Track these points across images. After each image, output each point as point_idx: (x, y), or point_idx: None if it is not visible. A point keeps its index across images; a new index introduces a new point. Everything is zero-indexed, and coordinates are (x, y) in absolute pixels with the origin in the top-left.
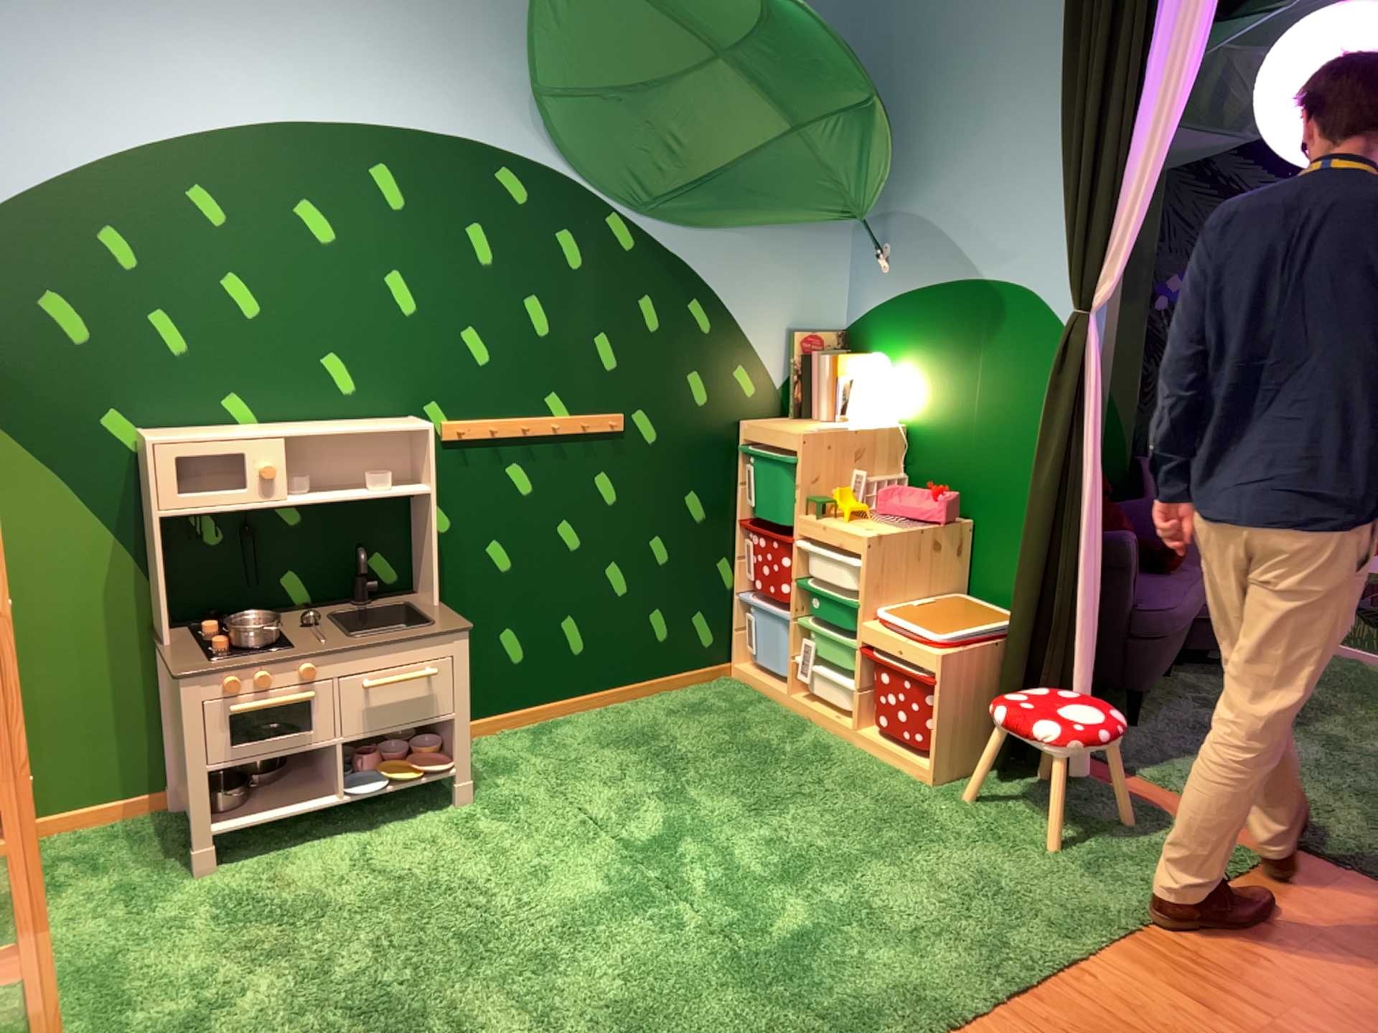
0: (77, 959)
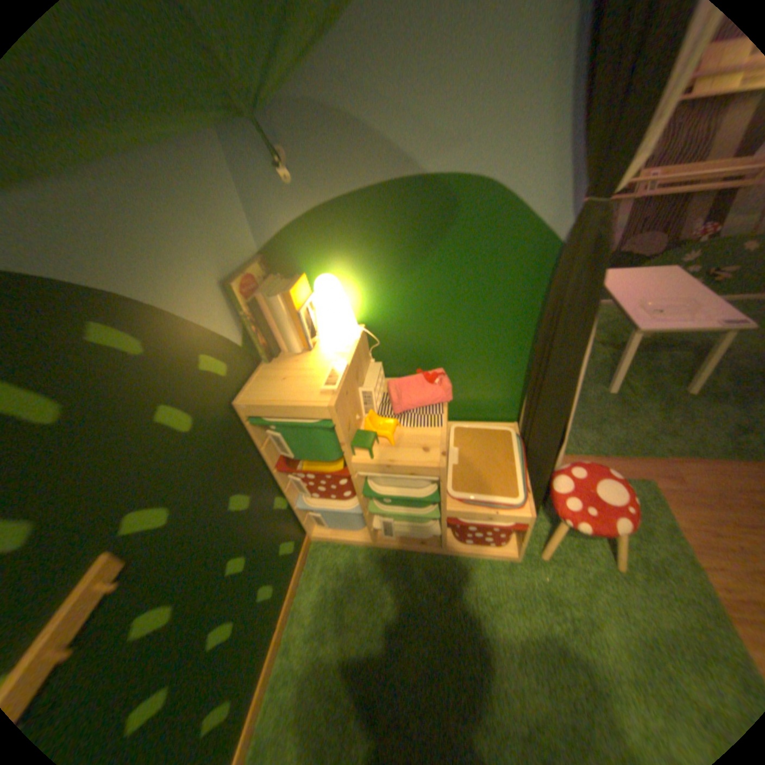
0: None
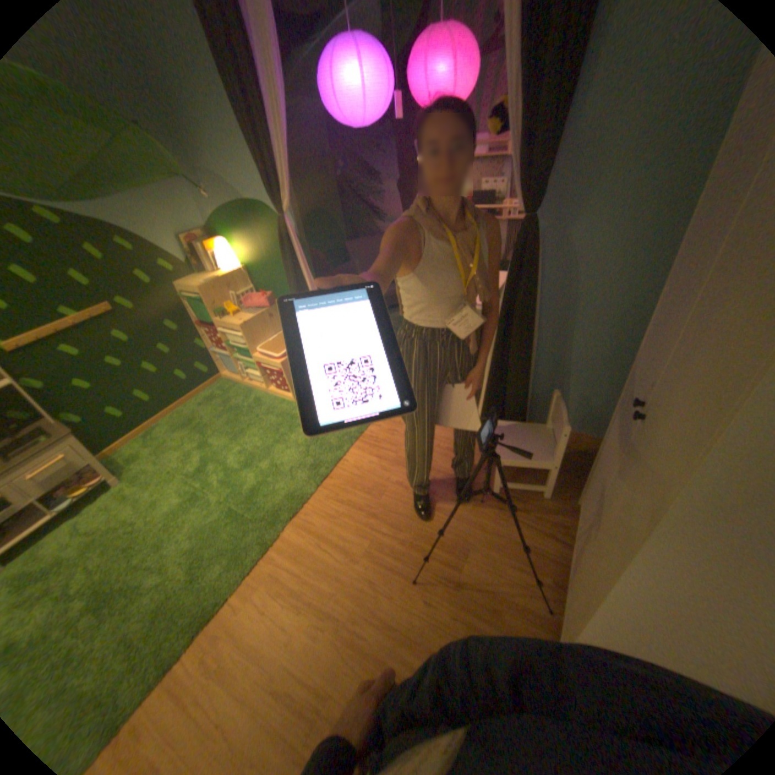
0: None
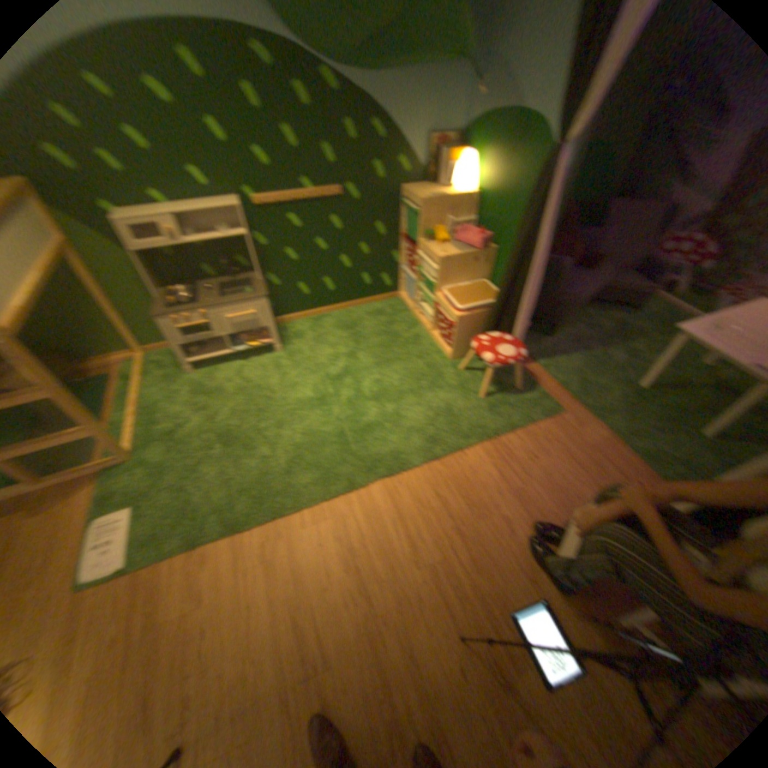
0: (149, 403)
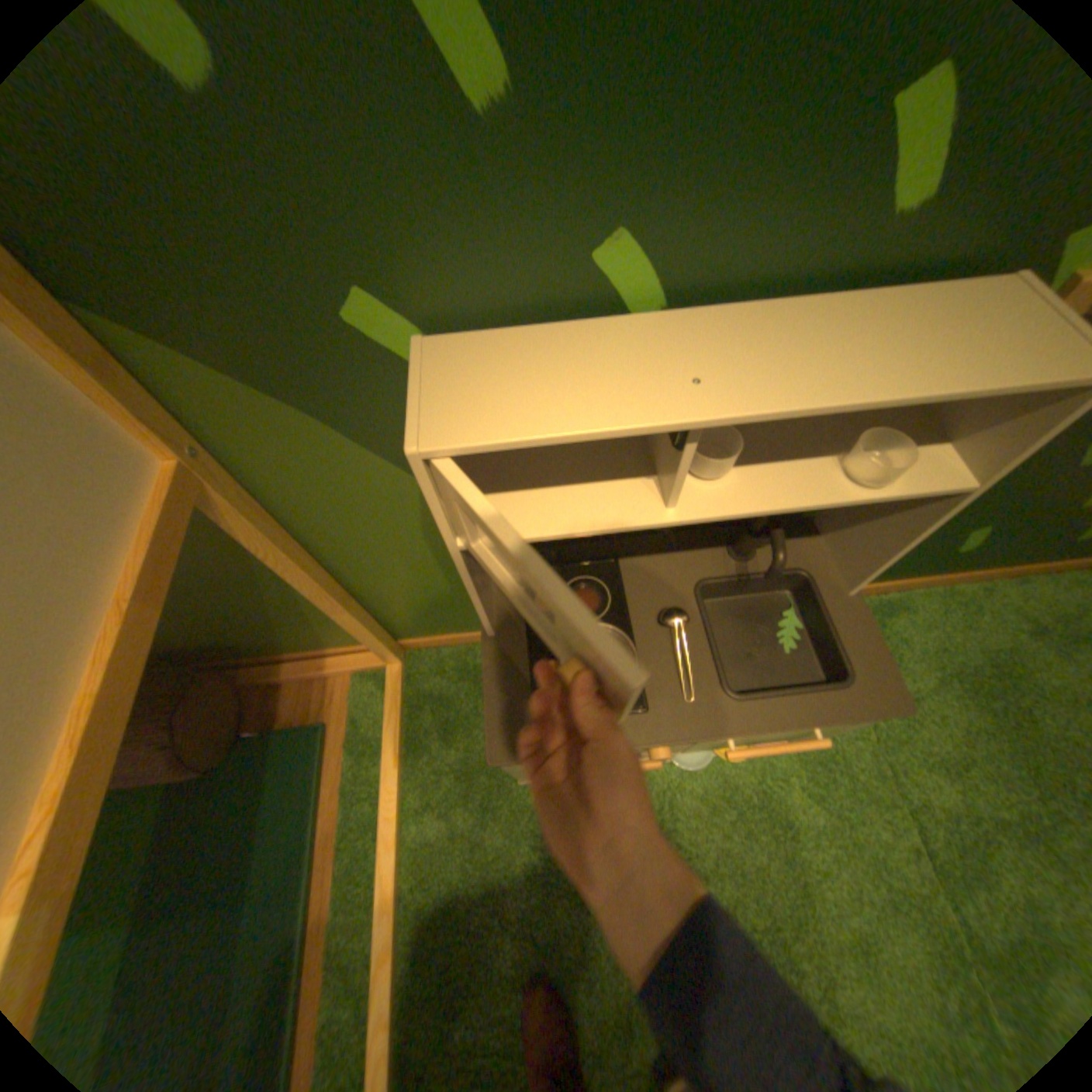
0: (420, 889)
